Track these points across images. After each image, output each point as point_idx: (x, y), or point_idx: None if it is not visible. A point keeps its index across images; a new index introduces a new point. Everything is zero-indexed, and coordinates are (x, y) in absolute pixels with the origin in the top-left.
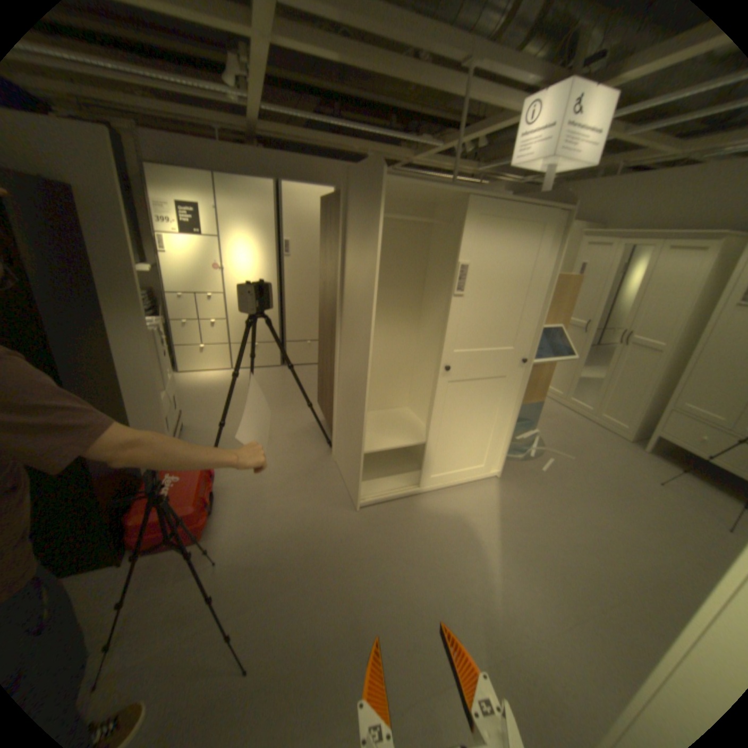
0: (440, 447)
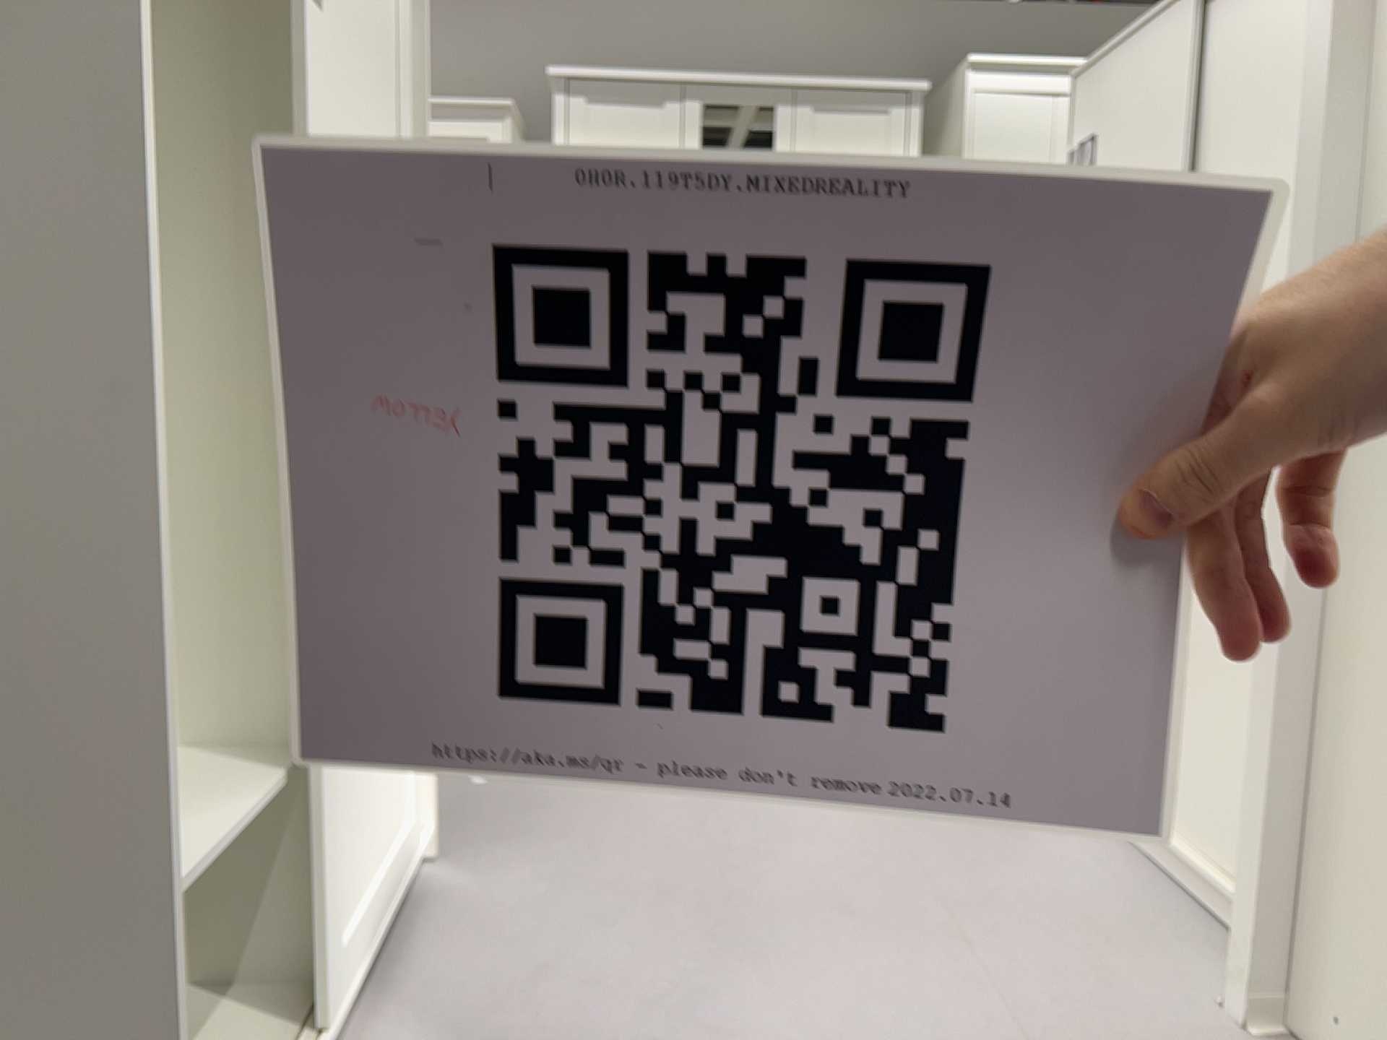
0: (334, 781)
